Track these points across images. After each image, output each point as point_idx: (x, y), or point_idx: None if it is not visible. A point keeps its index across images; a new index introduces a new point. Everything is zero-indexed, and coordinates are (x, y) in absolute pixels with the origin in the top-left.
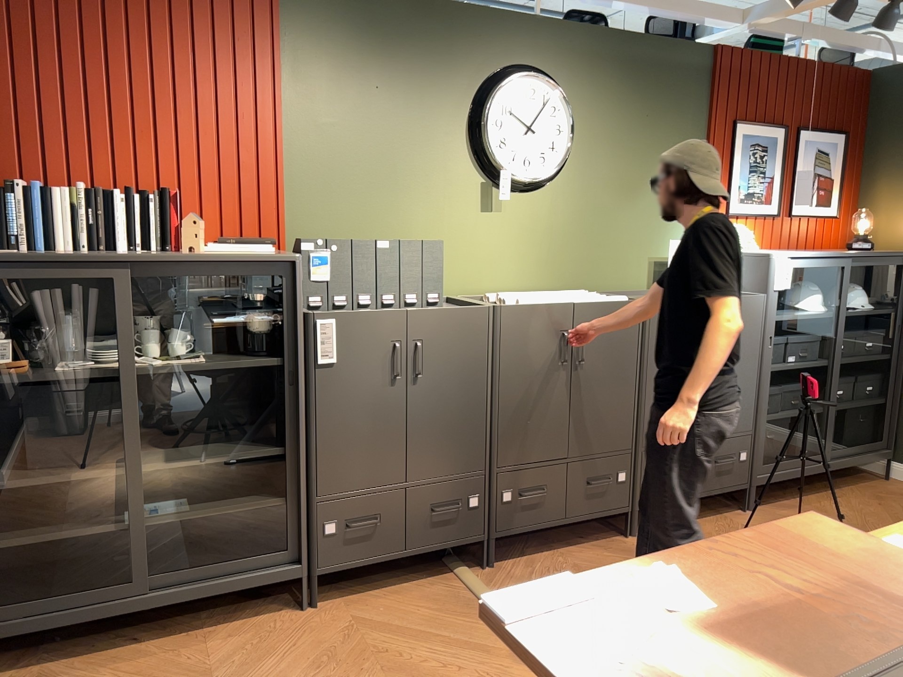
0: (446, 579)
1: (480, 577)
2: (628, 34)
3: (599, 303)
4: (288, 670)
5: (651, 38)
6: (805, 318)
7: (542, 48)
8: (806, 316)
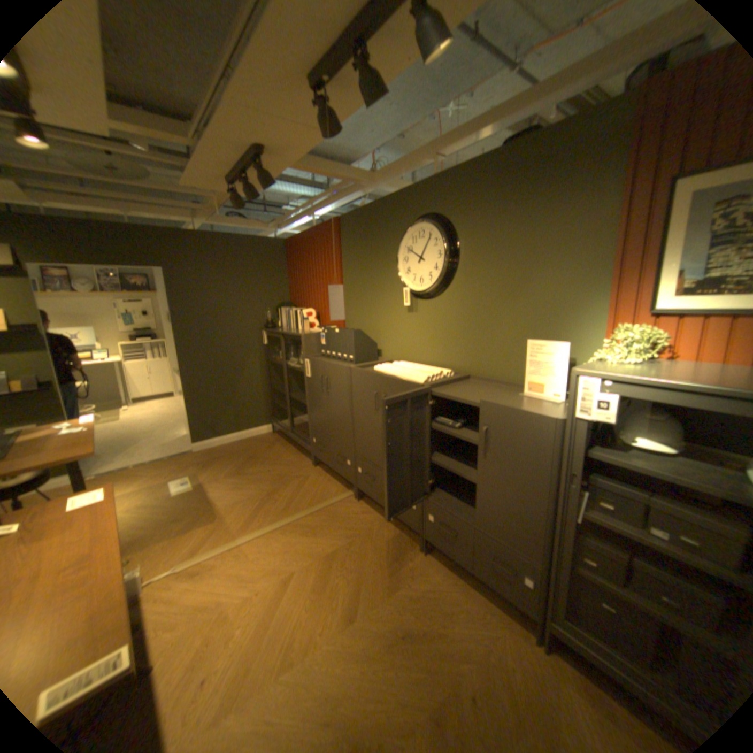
0: (343, 491)
1: (348, 499)
2: (507, 145)
3: (393, 379)
4: (277, 471)
5: (533, 134)
6: (680, 485)
7: (436, 196)
8: (680, 482)
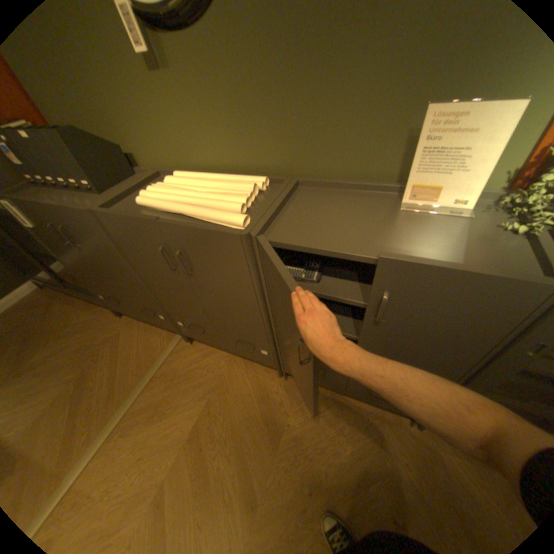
0: (168, 337)
1: (179, 346)
2: None
3: (184, 226)
4: (74, 345)
5: None
6: None
7: None
8: None
